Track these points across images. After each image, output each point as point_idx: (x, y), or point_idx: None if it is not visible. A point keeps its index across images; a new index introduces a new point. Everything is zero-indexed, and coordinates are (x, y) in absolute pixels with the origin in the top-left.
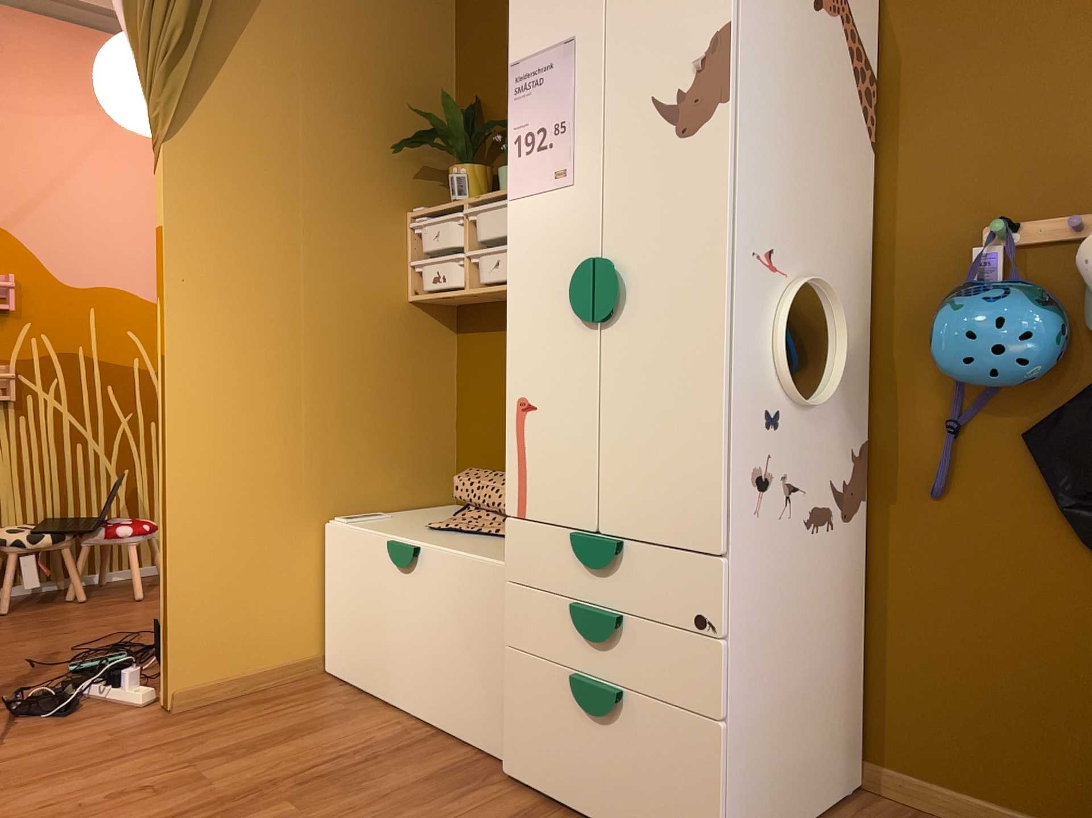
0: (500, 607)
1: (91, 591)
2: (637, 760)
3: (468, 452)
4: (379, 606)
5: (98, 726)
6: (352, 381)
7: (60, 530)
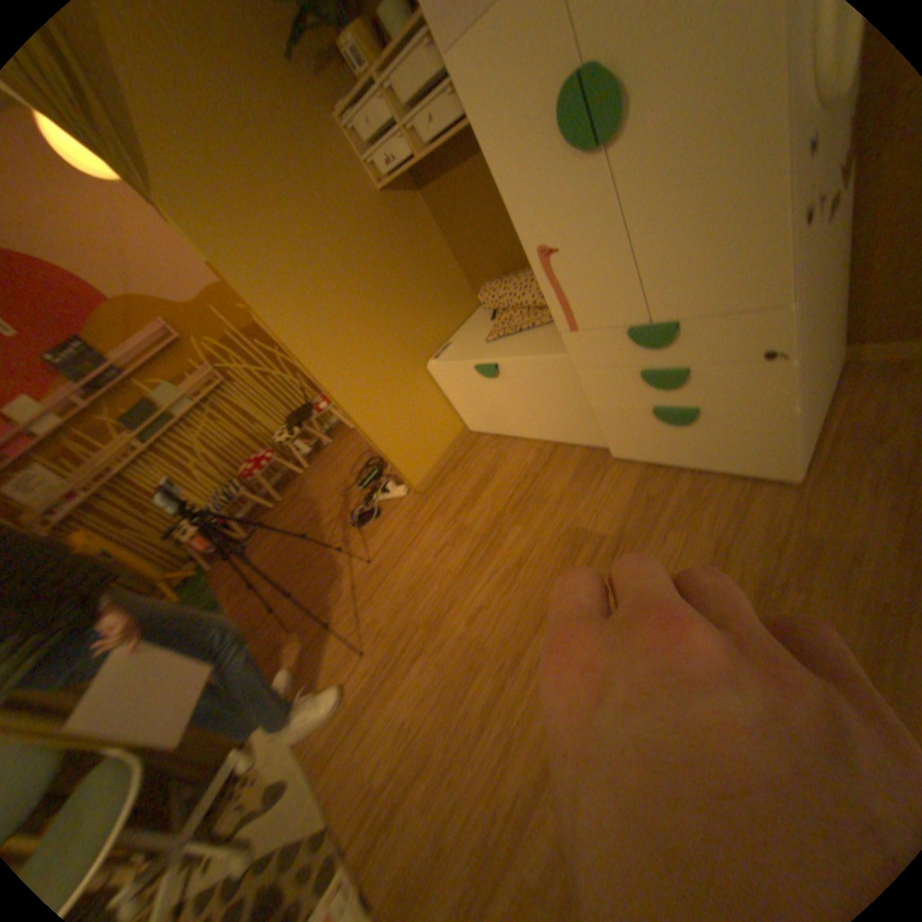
0: (574, 378)
1: (331, 434)
2: (718, 436)
3: (472, 268)
4: (487, 395)
5: (398, 514)
6: (385, 273)
7: (298, 421)
